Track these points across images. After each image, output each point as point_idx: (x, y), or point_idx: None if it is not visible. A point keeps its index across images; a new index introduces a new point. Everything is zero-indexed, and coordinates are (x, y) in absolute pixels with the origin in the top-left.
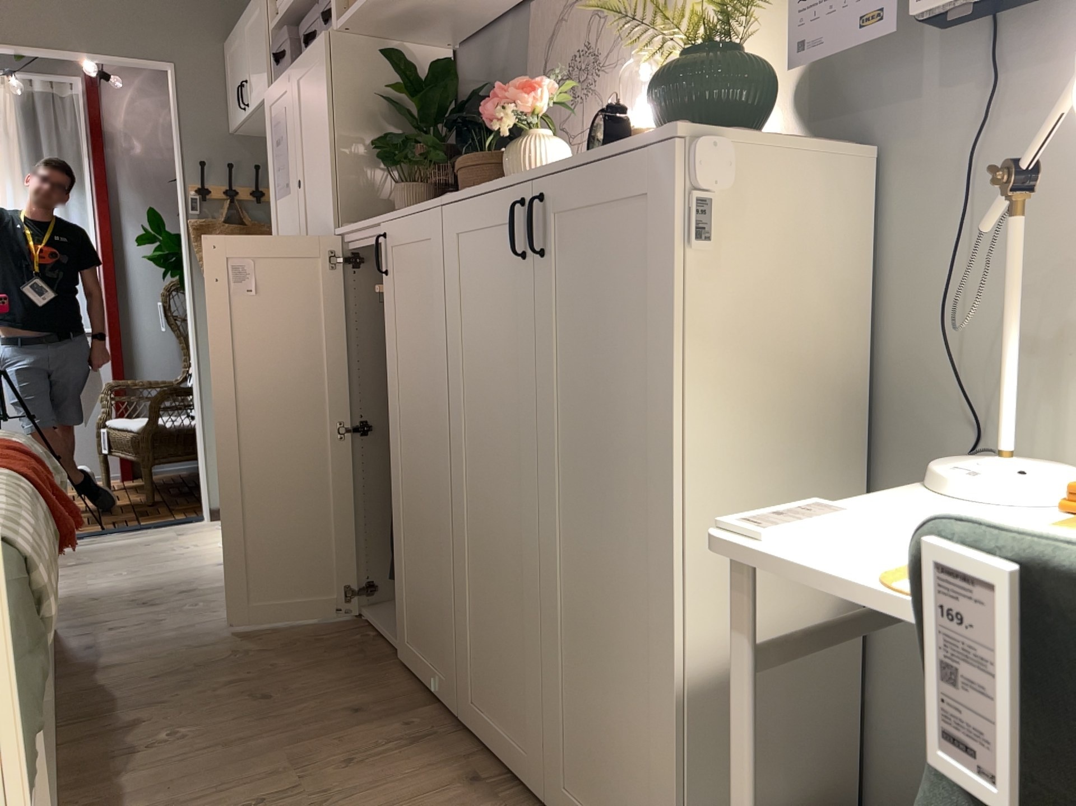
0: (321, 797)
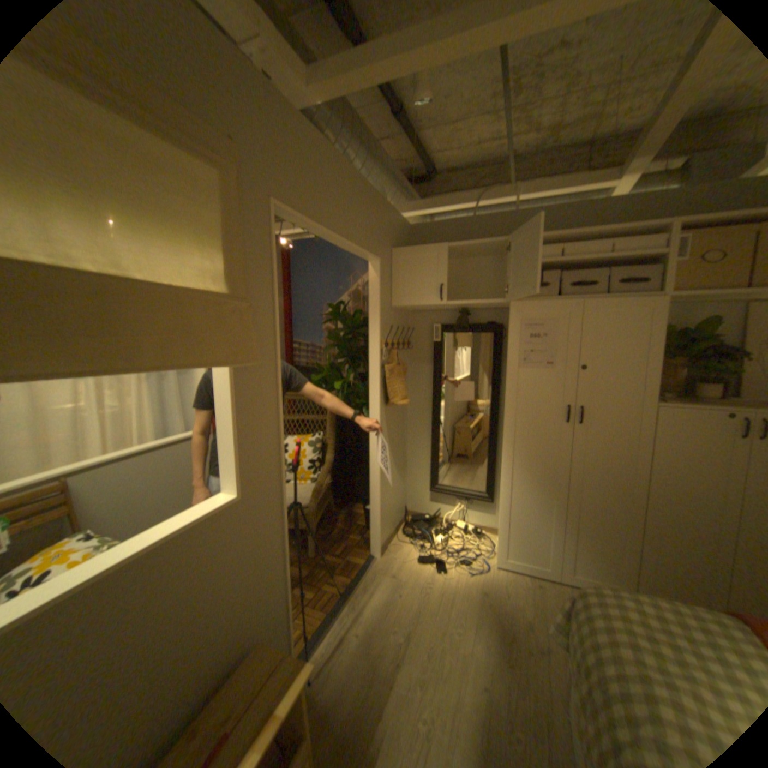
0: None
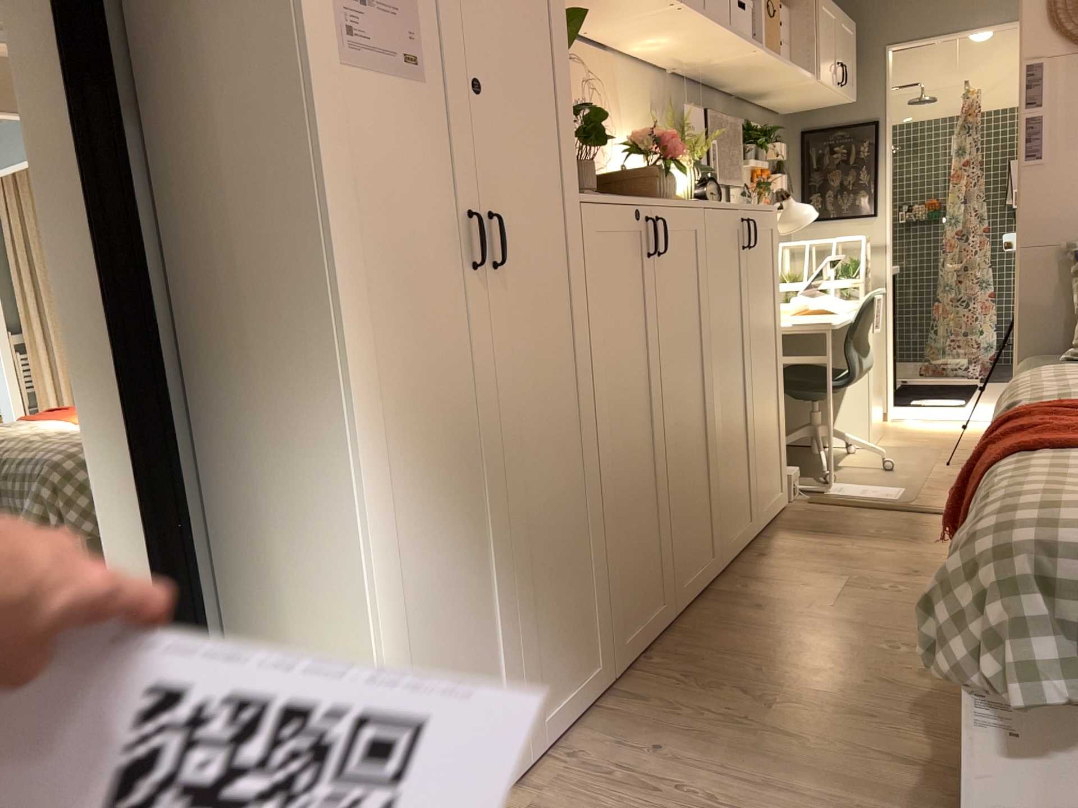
0: (836, 580)
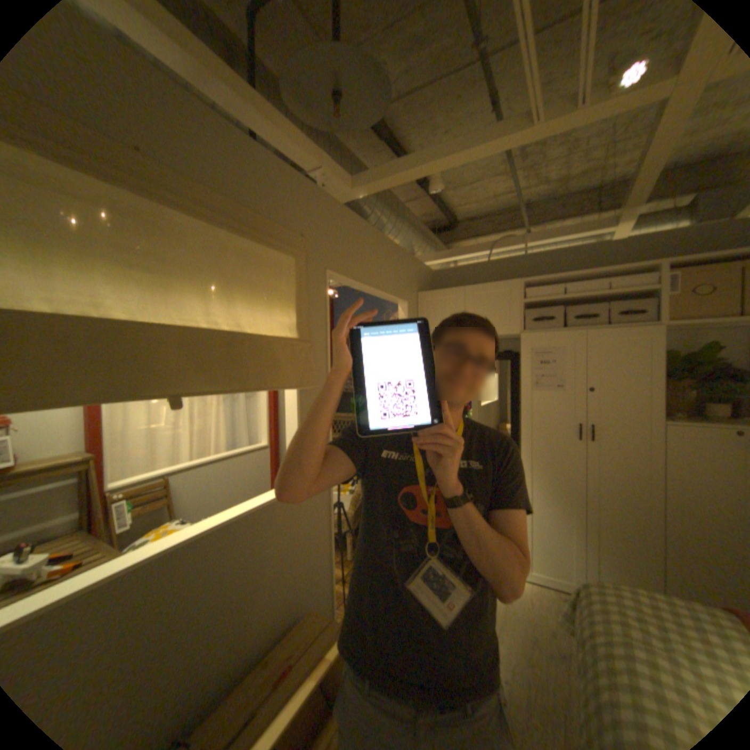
0: None
